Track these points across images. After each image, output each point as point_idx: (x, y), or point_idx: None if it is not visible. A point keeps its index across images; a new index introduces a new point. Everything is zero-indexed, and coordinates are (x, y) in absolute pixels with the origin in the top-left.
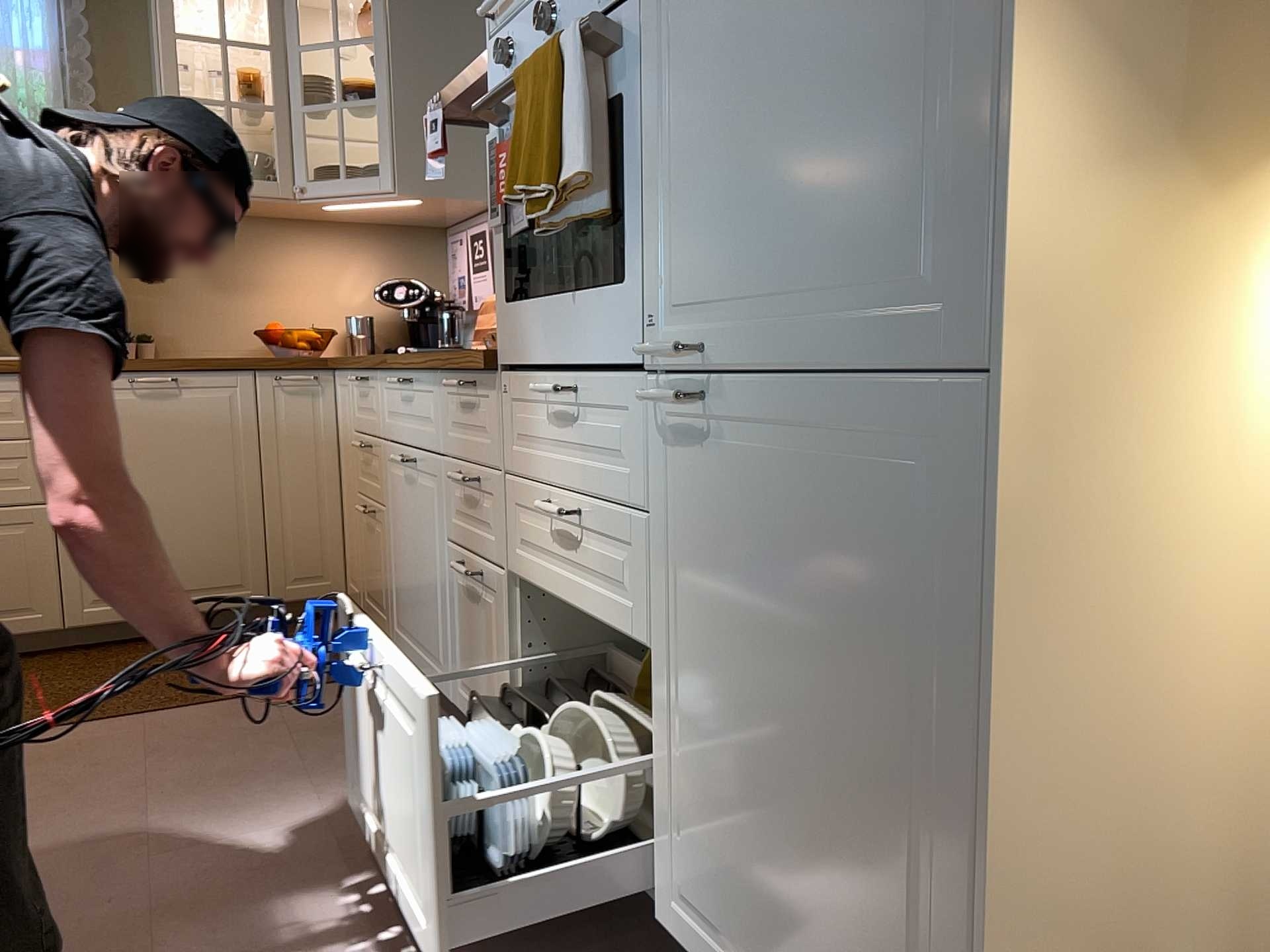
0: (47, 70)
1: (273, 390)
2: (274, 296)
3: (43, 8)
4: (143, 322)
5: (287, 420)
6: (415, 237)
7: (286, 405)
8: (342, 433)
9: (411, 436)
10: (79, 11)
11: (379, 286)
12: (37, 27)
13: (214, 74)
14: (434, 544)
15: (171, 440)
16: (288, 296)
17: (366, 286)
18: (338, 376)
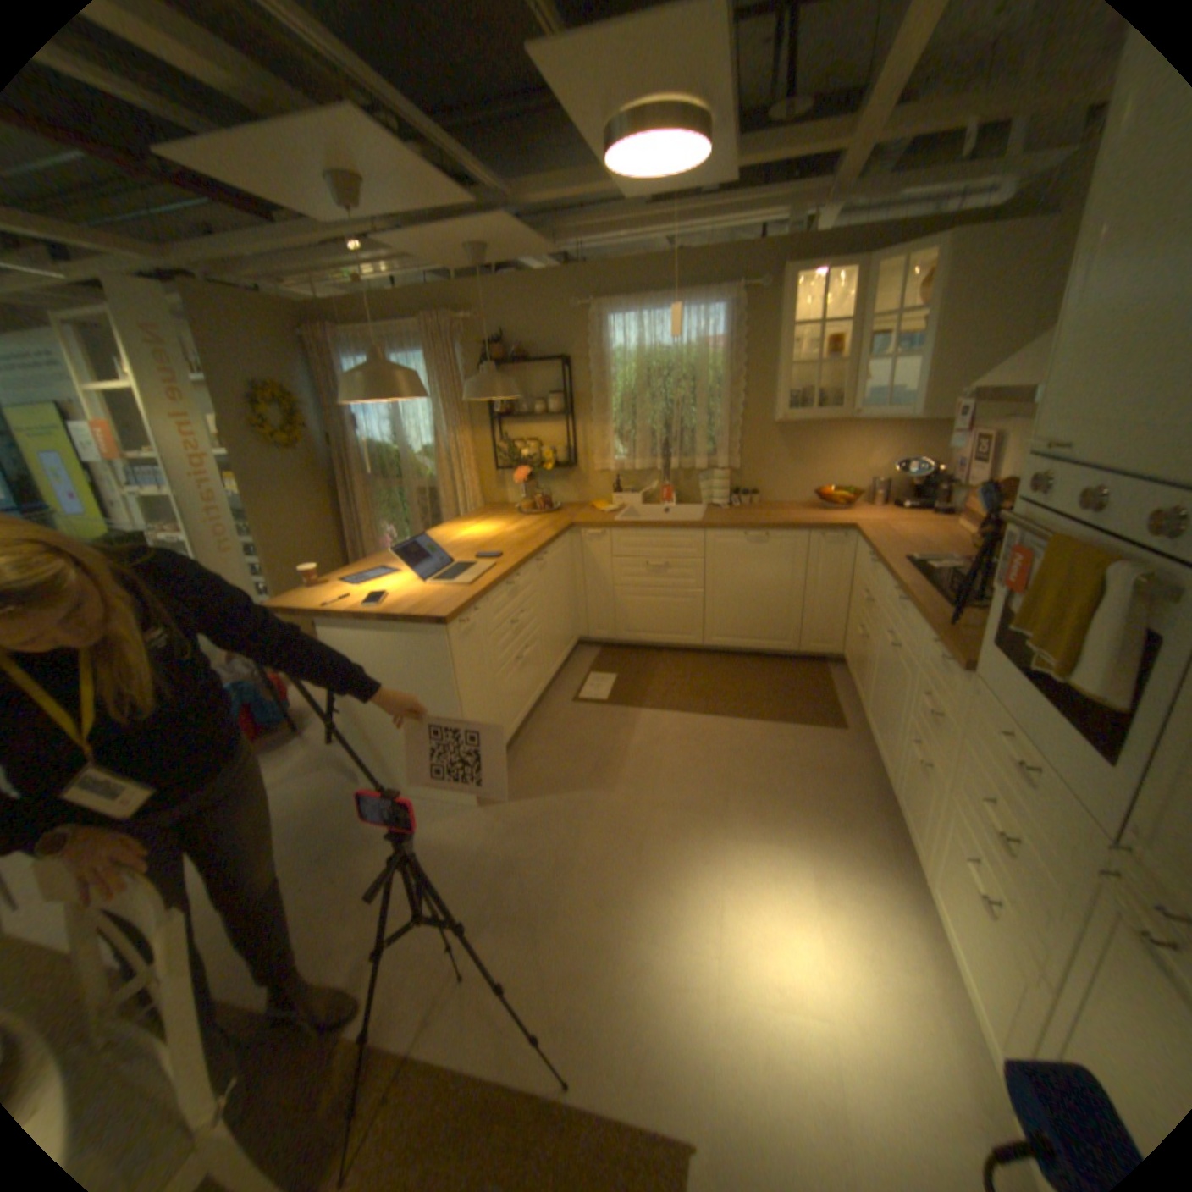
0: (722, 349)
1: (819, 542)
2: (828, 466)
3: (724, 313)
4: (754, 482)
5: (824, 558)
6: (933, 422)
7: (825, 550)
8: (856, 571)
9: (900, 630)
10: (742, 310)
11: (899, 456)
12: (720, 324)
13: (812, 338)
14: (902, 705)
15: (760, 565)
16: (837, 466)
17: (890, 457)
18: (860, 538)
